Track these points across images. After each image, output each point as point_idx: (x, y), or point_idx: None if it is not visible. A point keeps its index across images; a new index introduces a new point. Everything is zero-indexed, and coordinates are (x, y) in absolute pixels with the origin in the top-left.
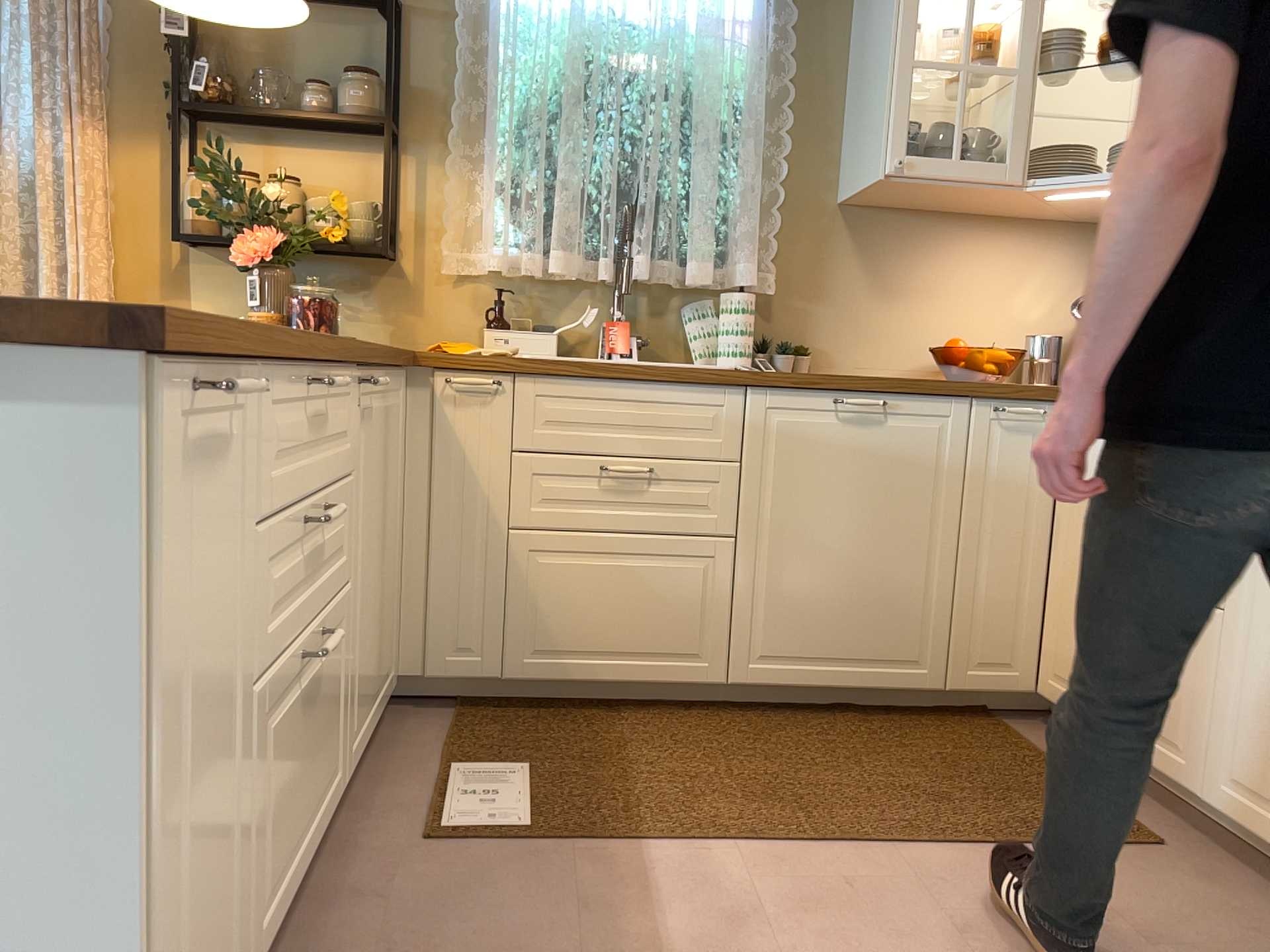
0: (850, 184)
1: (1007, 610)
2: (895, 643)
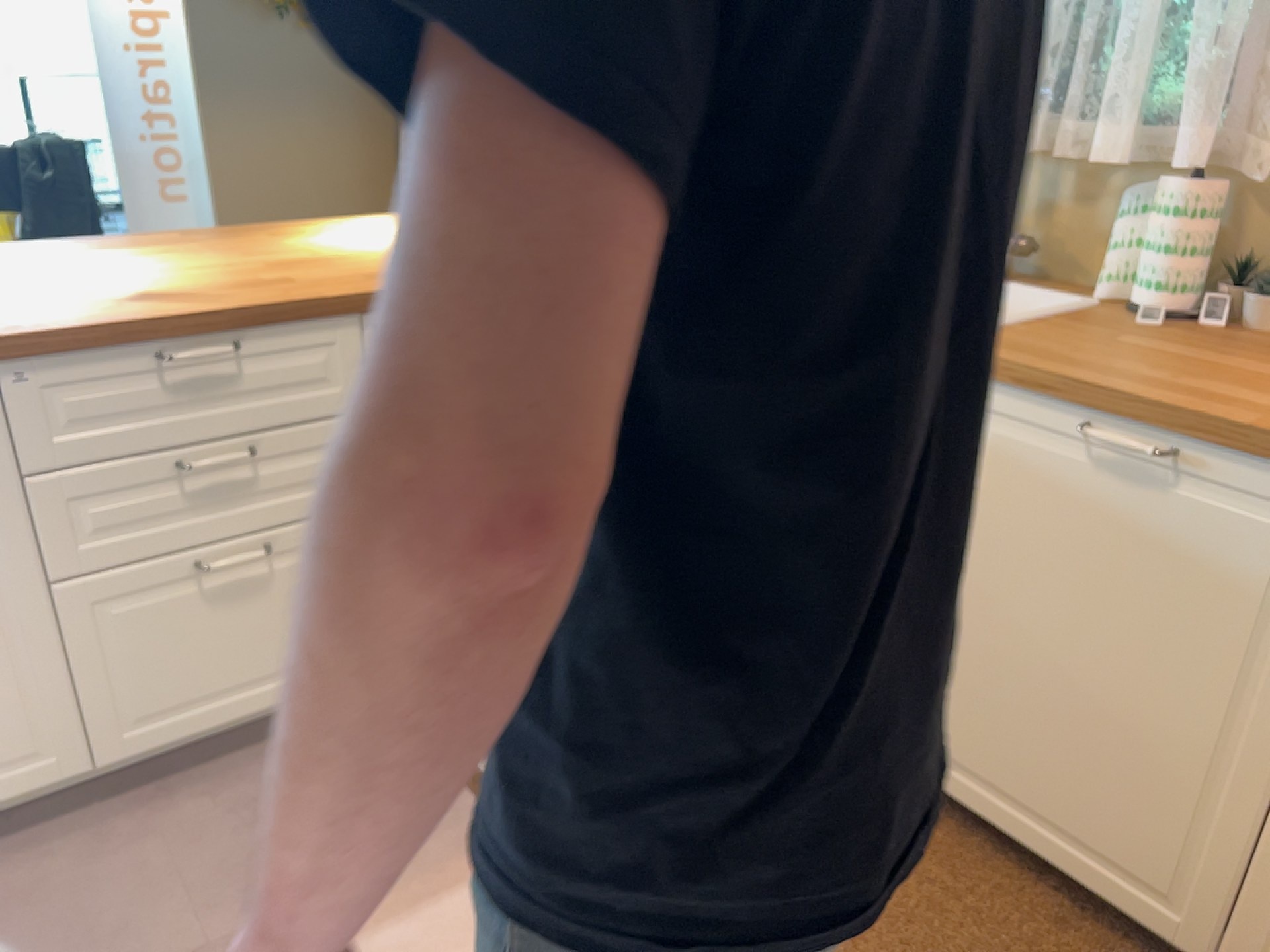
0: None
1: None
2: (1130, 847)
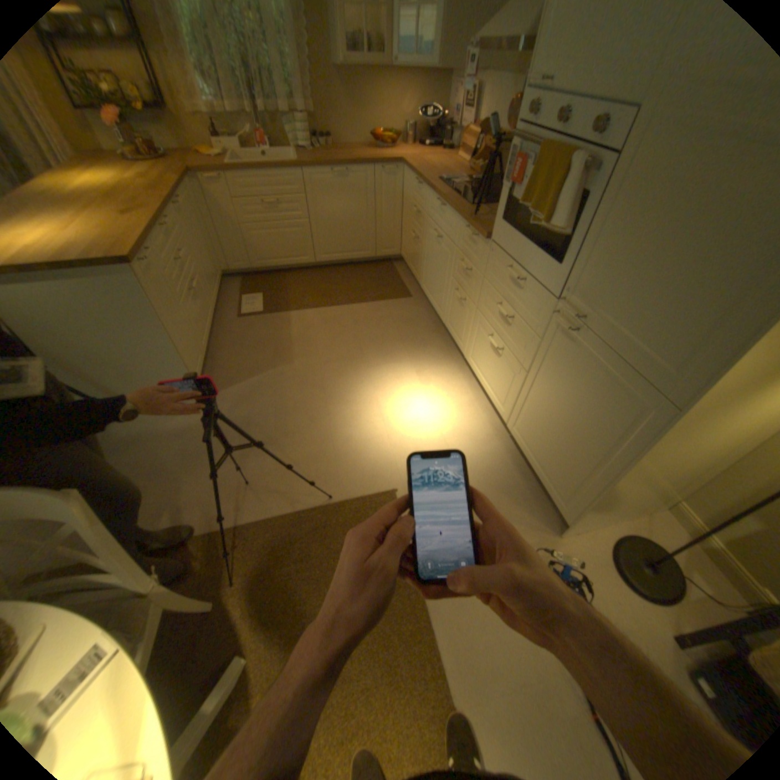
0: (333, 58)
1: (389, 234)
2: (359, 247)
